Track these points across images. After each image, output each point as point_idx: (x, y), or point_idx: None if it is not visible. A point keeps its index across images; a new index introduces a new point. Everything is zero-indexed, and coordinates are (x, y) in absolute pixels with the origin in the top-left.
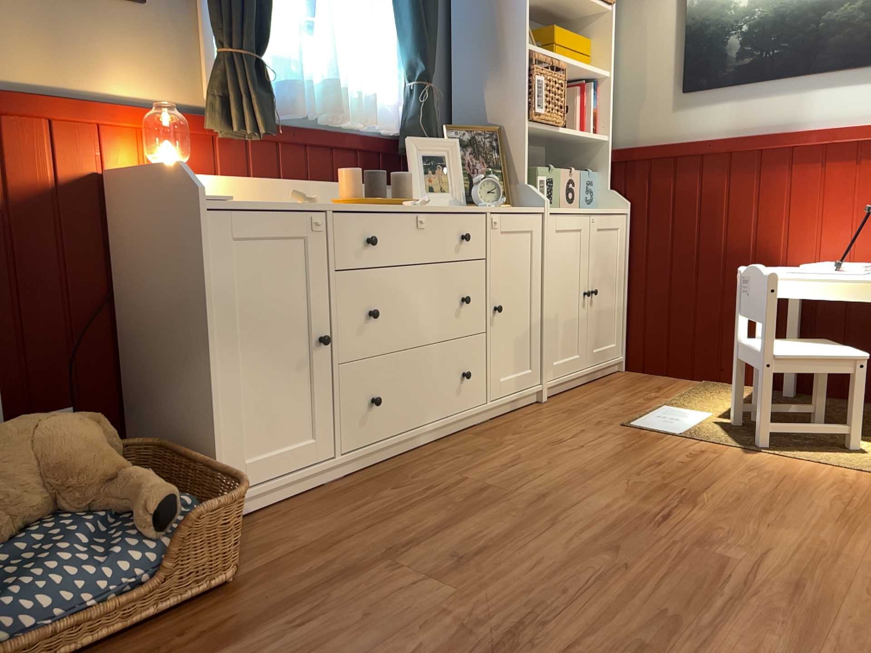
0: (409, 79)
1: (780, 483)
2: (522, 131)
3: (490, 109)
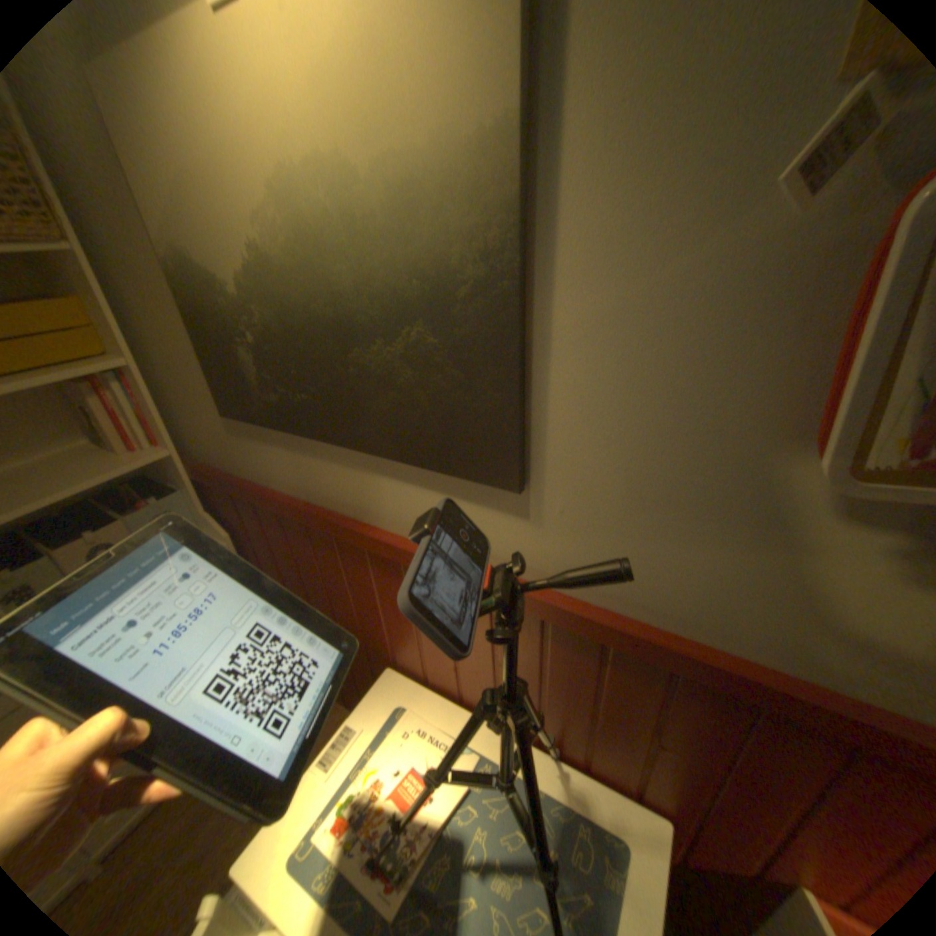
0: None
1: None
2: None
3: None
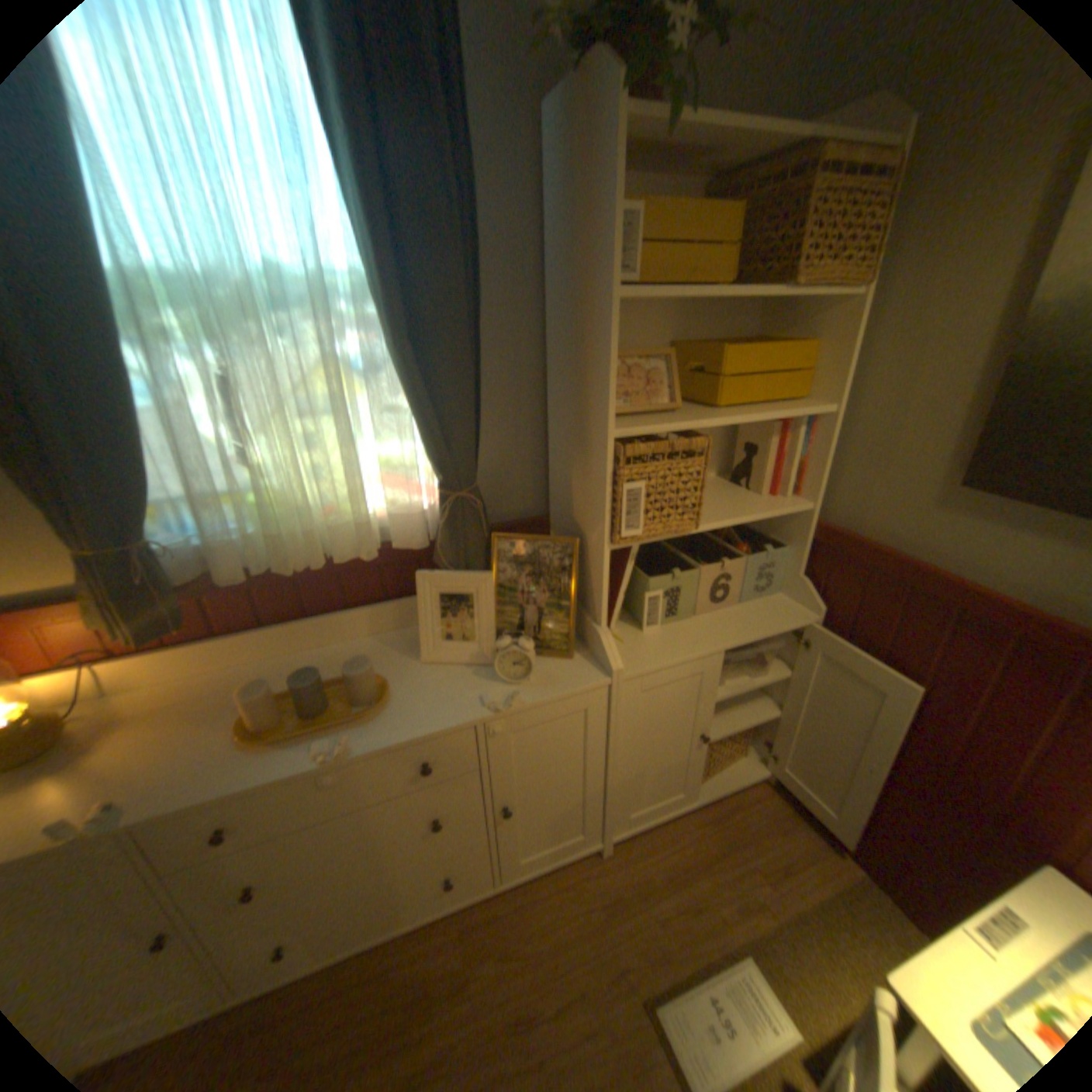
0: (437, 479)
1: None
2: (602, 560)
3: (576, 502)
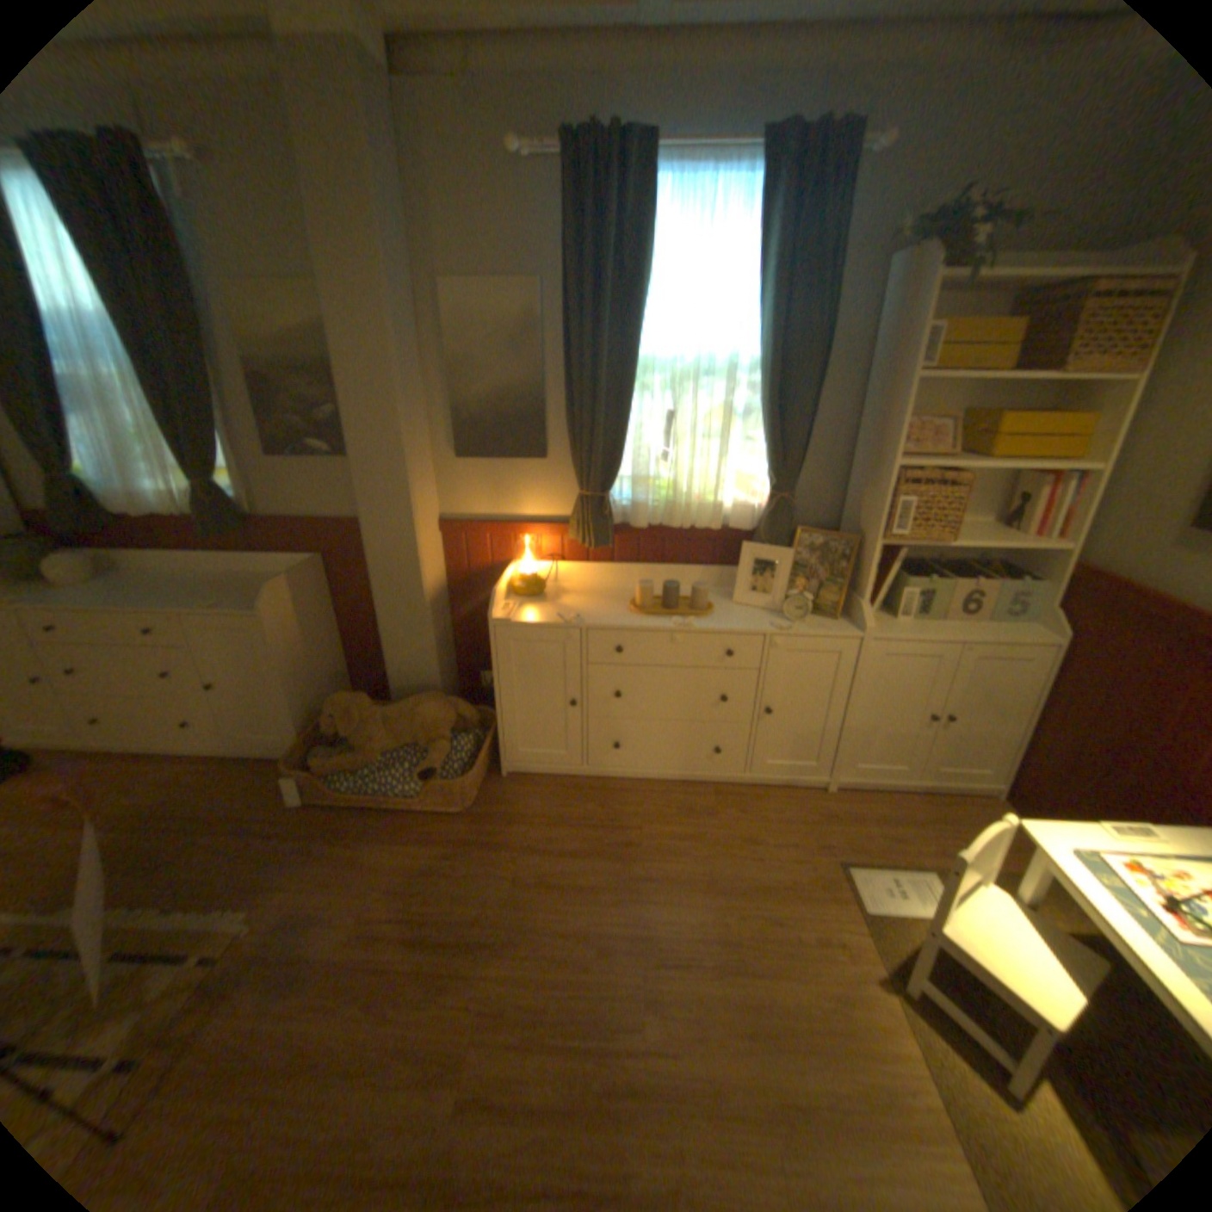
0: (768, 486)
1: (830, 1038)
2: (873, 551)
3: (862, 514)
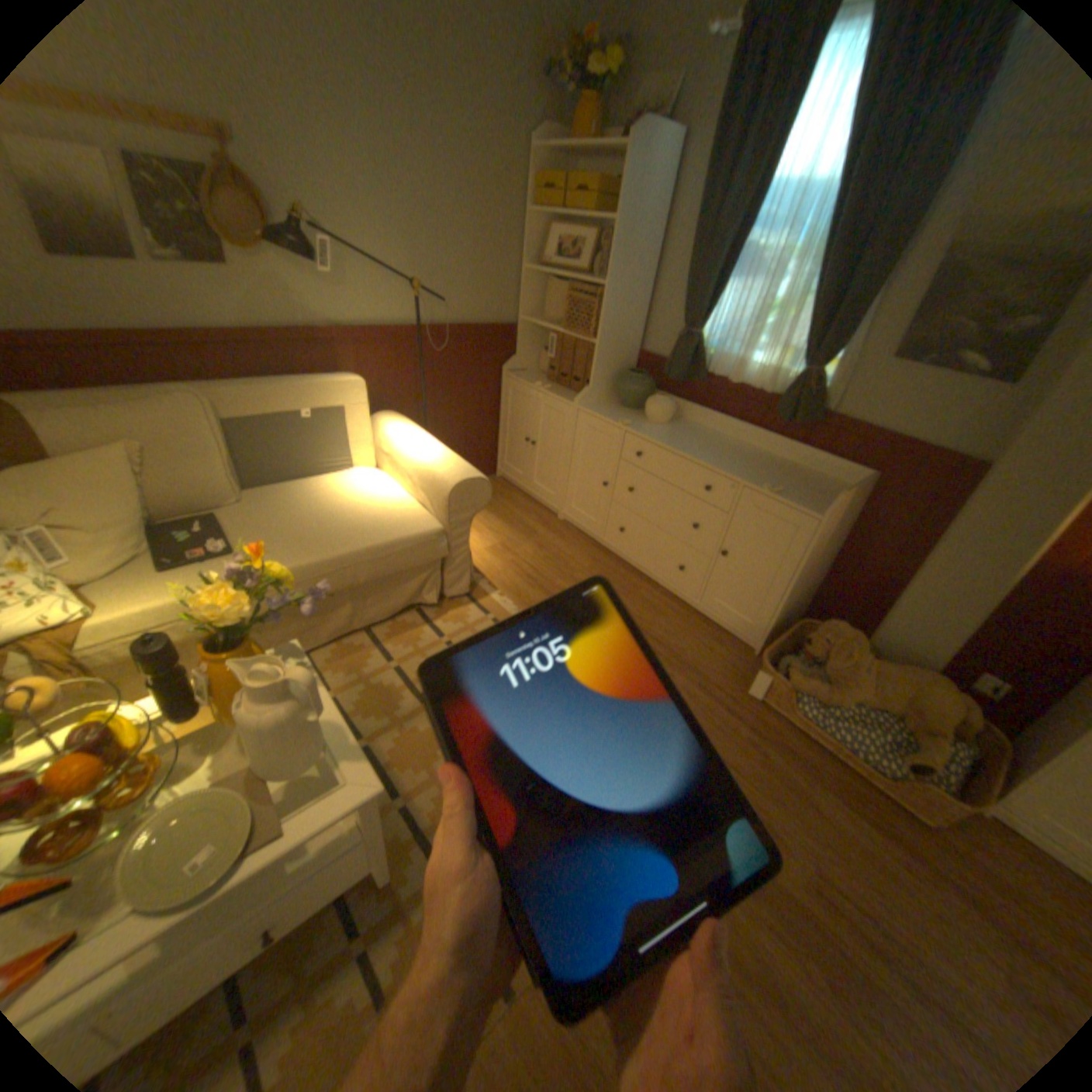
0: None
1: None
2: None
3: None
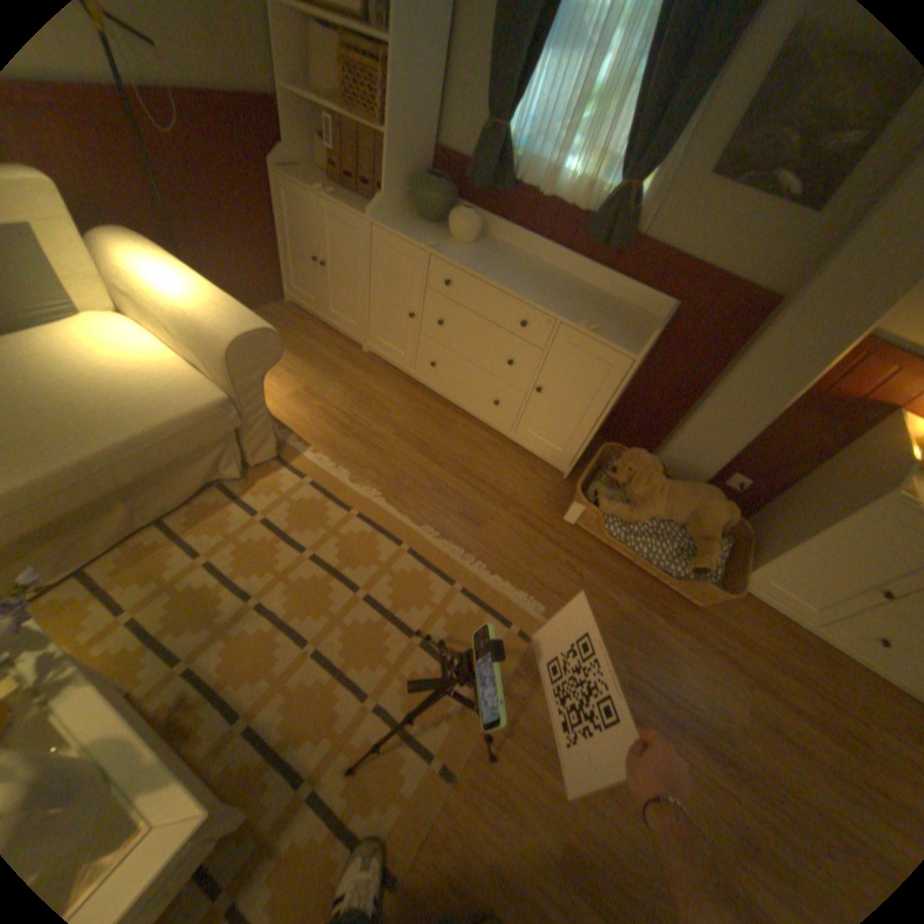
0: None
1: None
2: None
3: None
